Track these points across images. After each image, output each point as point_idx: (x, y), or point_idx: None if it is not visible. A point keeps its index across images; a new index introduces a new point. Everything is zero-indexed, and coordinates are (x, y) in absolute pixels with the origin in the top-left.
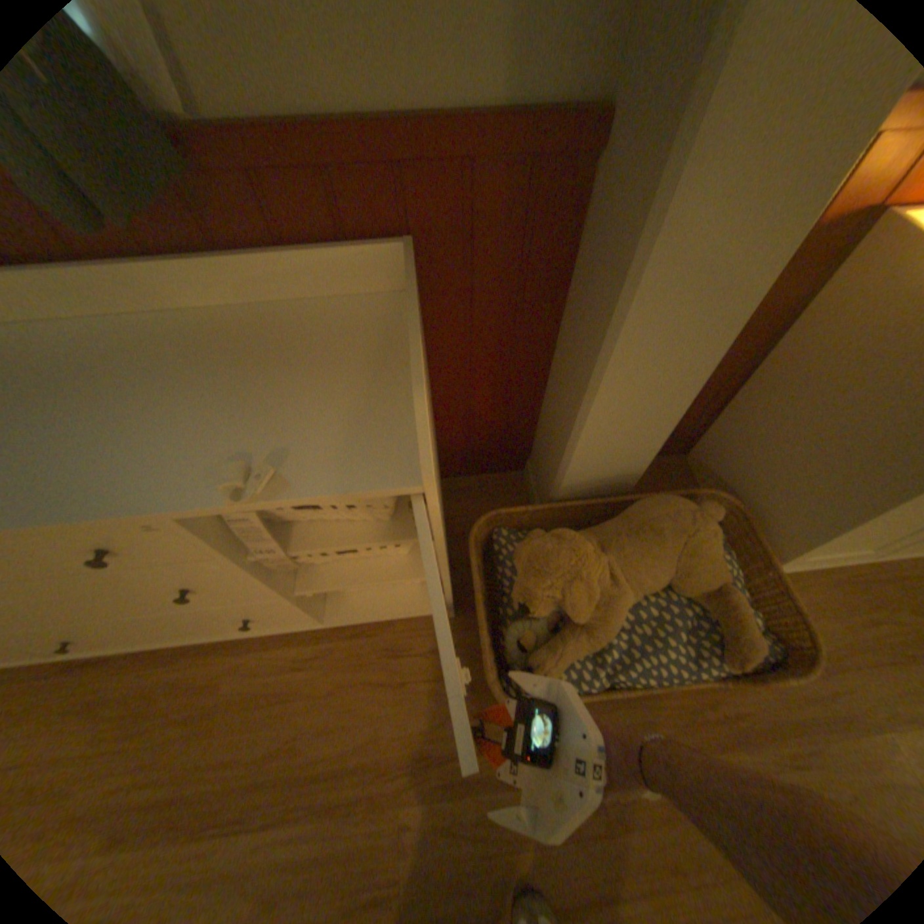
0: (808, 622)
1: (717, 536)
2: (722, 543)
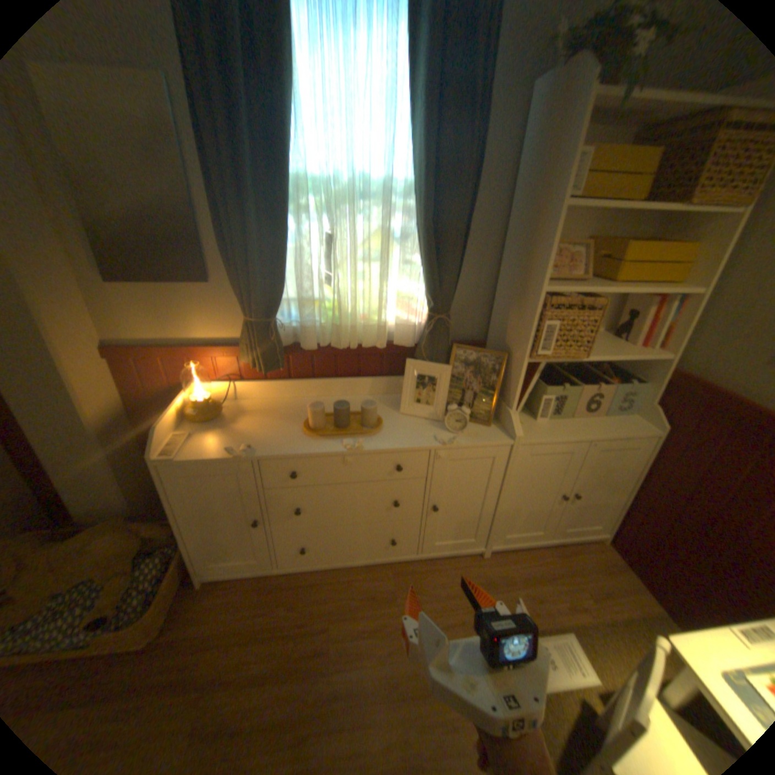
0: (156, 600)
1: (117, 541)
2: (122, 547)
